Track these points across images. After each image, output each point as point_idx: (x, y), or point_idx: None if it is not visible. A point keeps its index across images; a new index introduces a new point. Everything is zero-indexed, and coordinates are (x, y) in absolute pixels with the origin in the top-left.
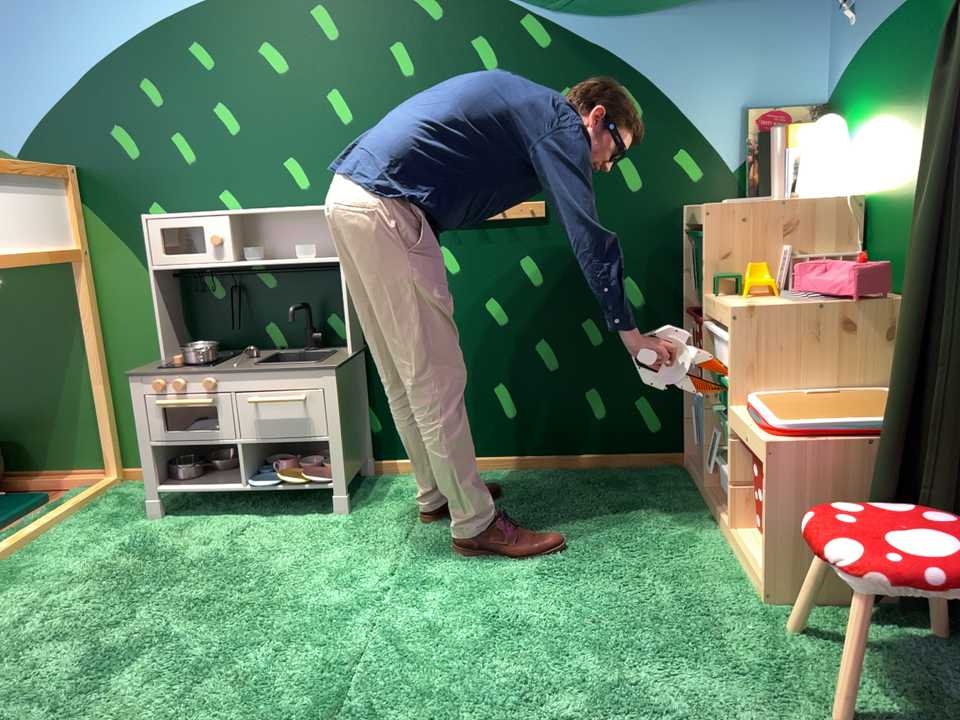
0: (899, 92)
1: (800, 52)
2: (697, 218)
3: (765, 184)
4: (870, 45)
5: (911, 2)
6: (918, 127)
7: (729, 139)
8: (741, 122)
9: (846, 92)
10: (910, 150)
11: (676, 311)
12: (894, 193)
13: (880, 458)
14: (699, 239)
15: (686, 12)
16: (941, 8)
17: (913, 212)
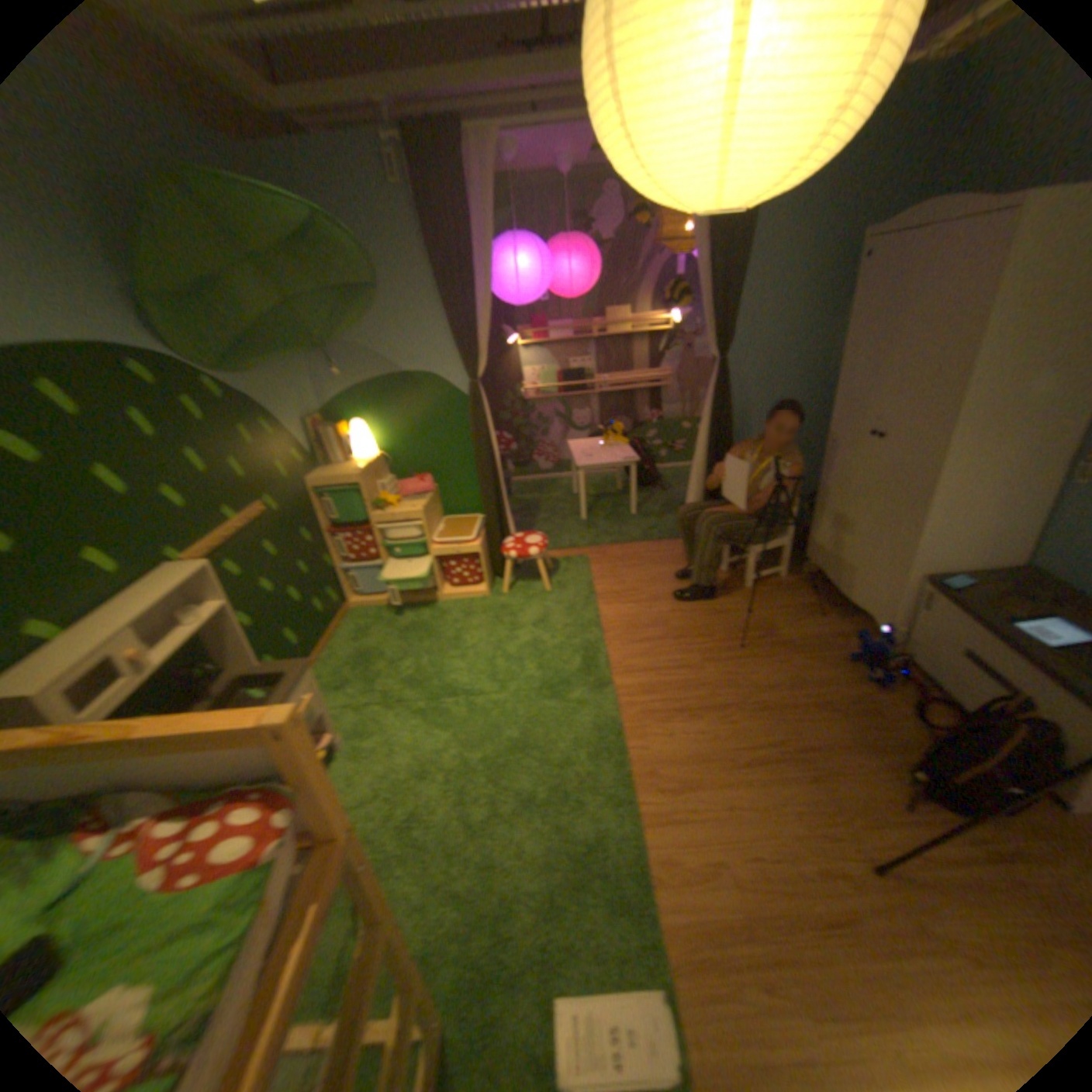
0: (393, 410)
1: (303, 386)
2: (338, 482)
3: (325, 456)
4: (358, 388)
5: (391, 376)
6: (413, 424)
7: (301, 437)
8: (301, 427)
9: (340, 407)
10: (410, 433)
11: (320, 535)
12: (402, 449)
13: (486, 533)
14: (353, 491)
15: (264, 368)
16: (416, 382)
17: (420, 455)
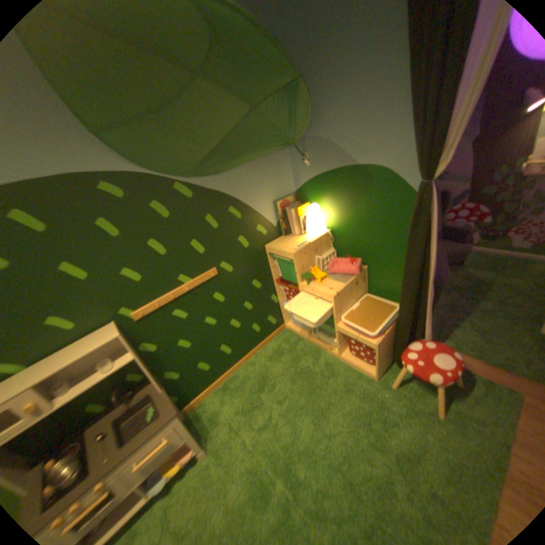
0: (345, 198)
1: (285, 174)
2: (283, 255)
3: (289, 228)
4: (322, 177)
5: (348, 167)
6: (359, 213)
7: (272, 214)
8: (274, 207)
9: (309, 191)
10: (355, 219)
11: (272, 283)
12: (347, 231)
13: (396, 329)
14: (291, 264)
15: (245, 166)
16: (369, 175)
17: (360, 239)
